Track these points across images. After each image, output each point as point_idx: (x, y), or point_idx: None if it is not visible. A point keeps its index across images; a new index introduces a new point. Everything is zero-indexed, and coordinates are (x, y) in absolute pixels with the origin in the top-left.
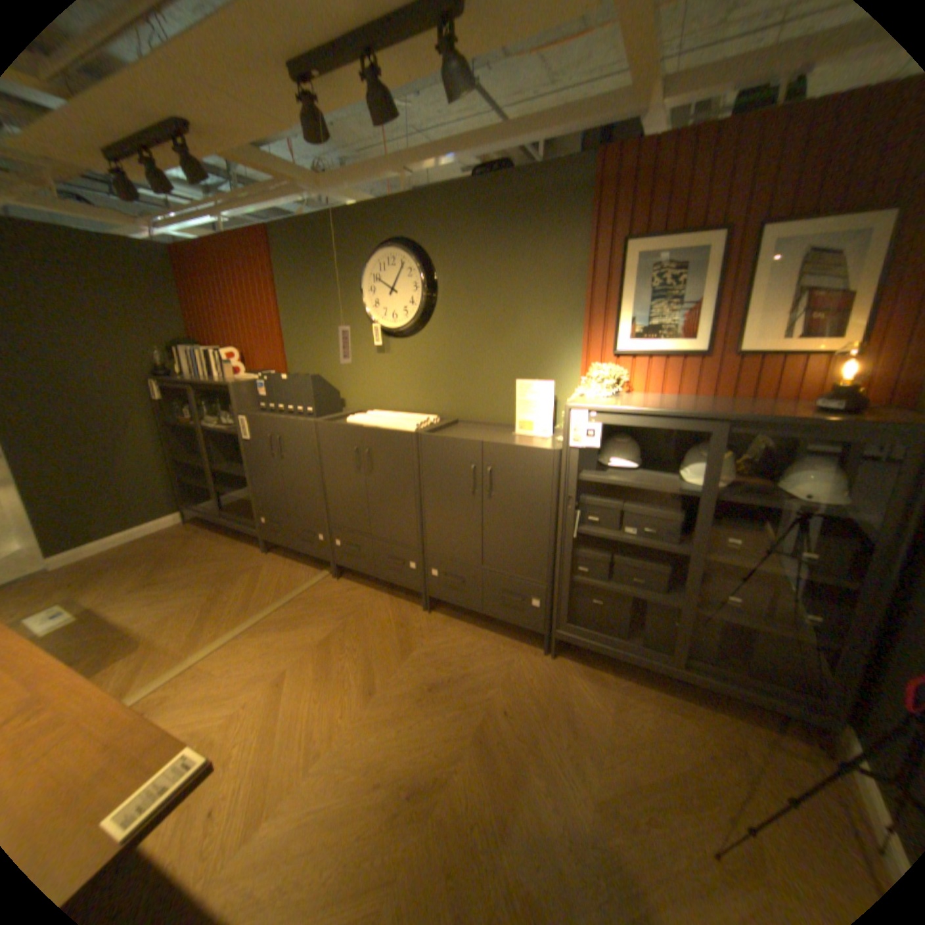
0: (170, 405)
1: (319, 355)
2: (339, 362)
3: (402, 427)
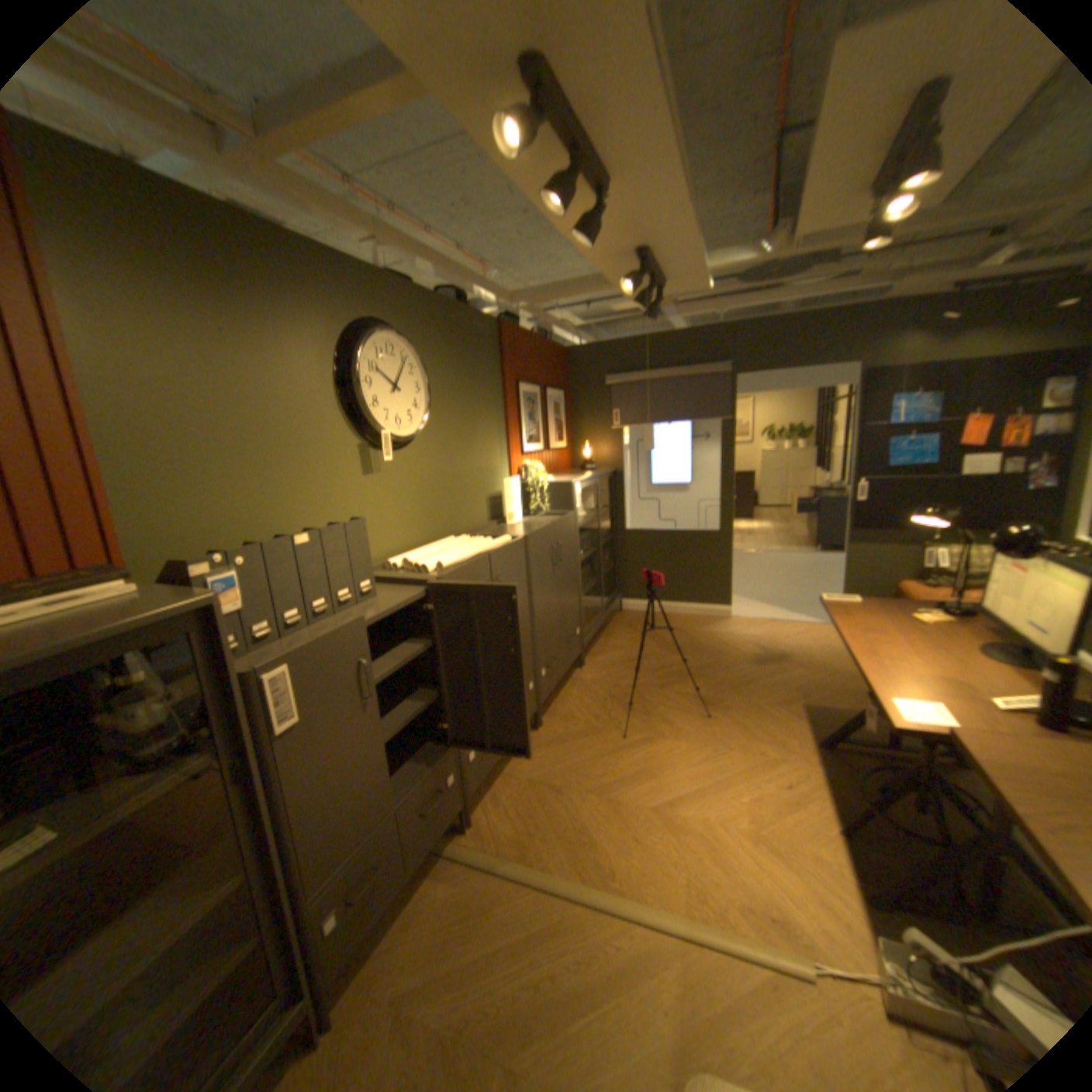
0: None
1: (241, 496)
2: (296, 502)
3: (499, 541)
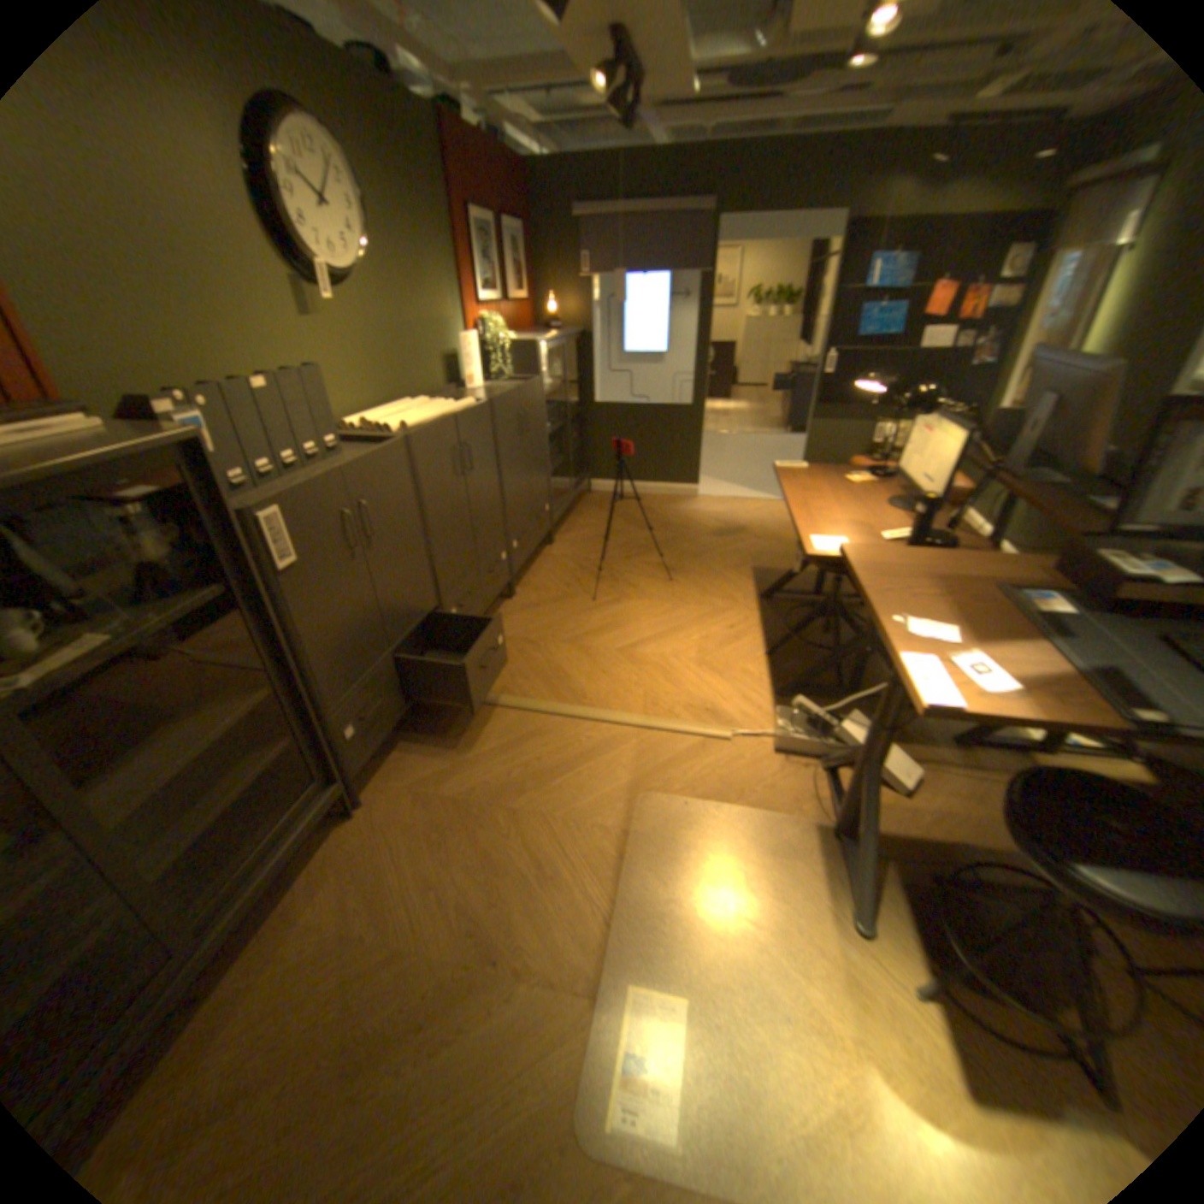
0: None
1: (171, 331)
2: (233, 344)
3: (465, 403)
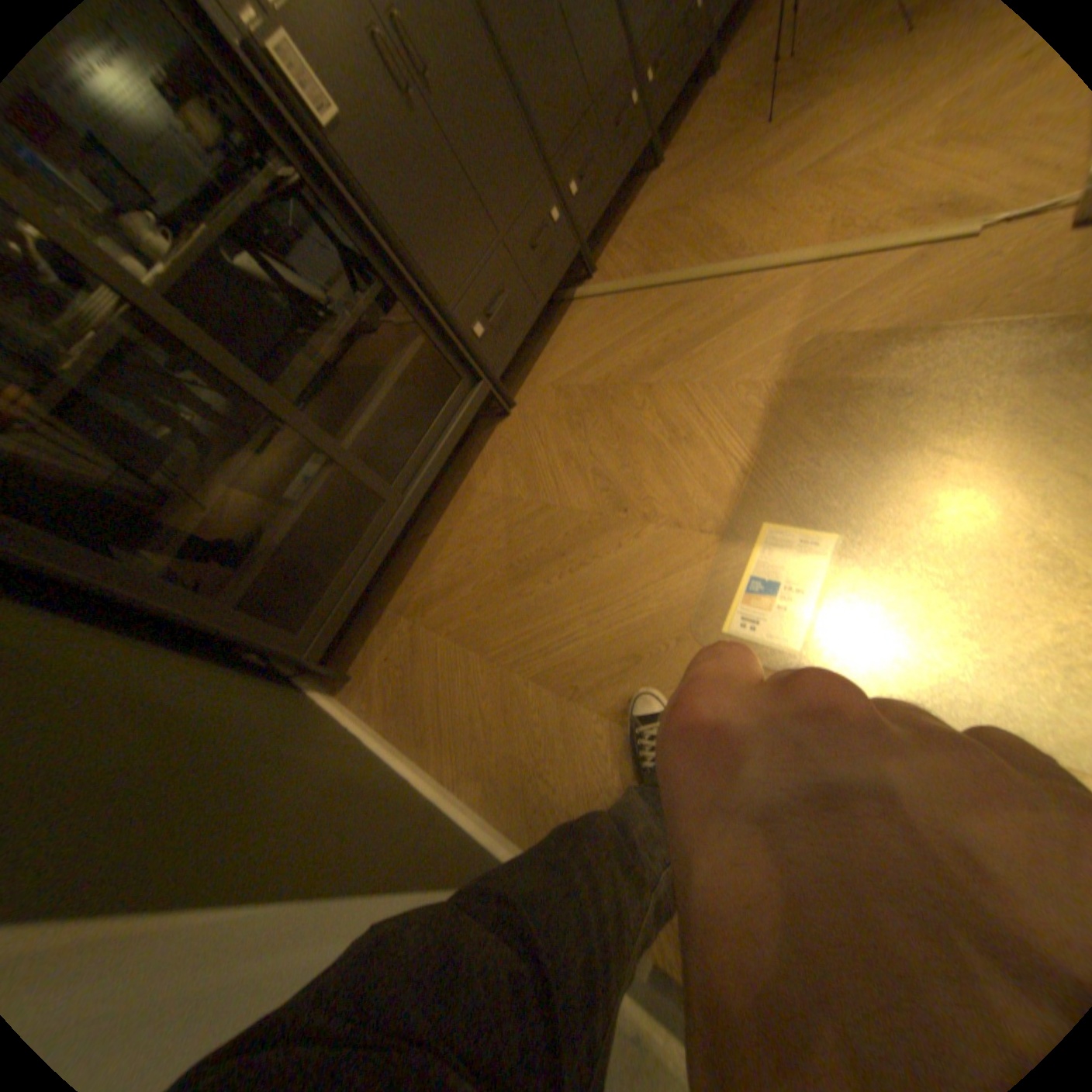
0: None
1: None
2: None
3: None
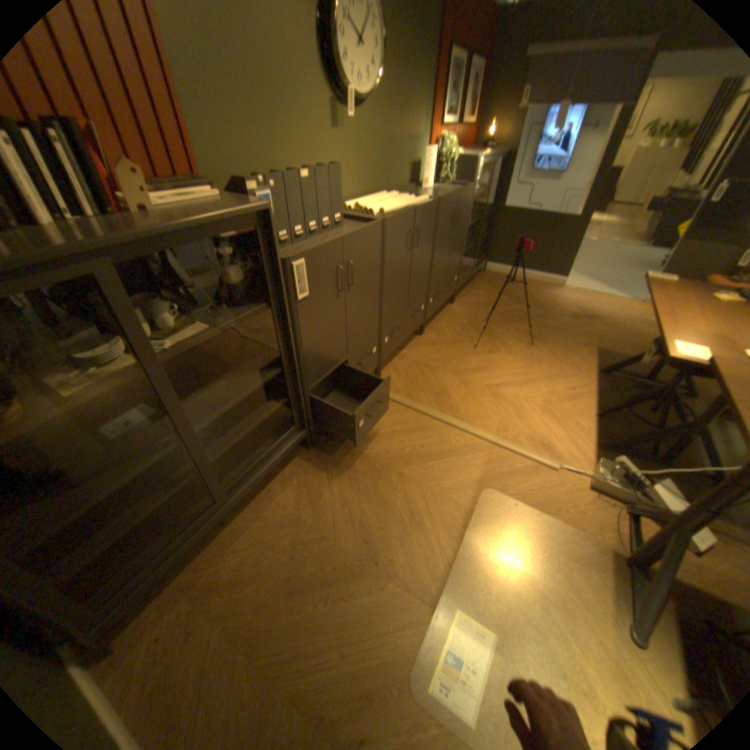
0: None
1: (259, 135)
2: (291, 146)
3: (421, 199)
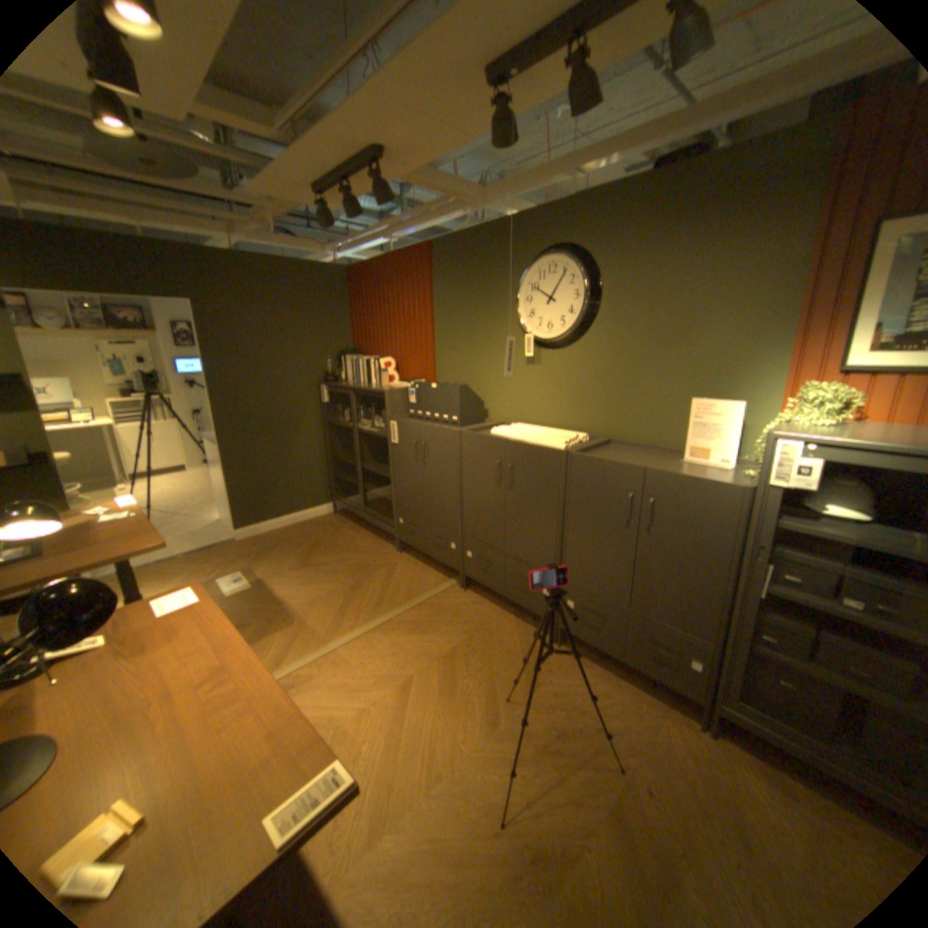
0: (335, 409)
1: (467, 366)
2: (487, 374)
3: (550, 443)
